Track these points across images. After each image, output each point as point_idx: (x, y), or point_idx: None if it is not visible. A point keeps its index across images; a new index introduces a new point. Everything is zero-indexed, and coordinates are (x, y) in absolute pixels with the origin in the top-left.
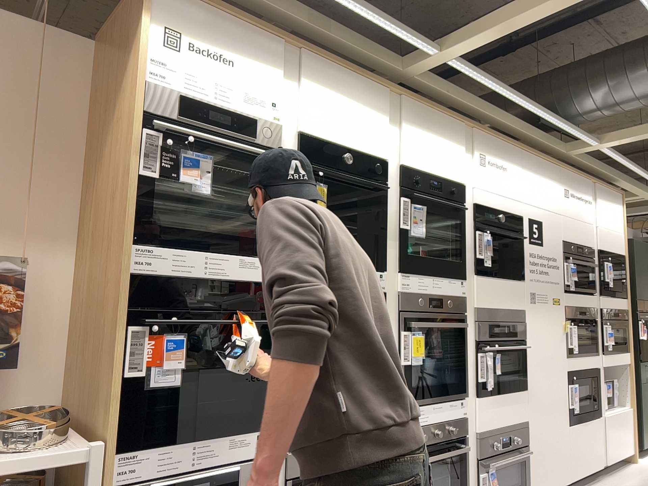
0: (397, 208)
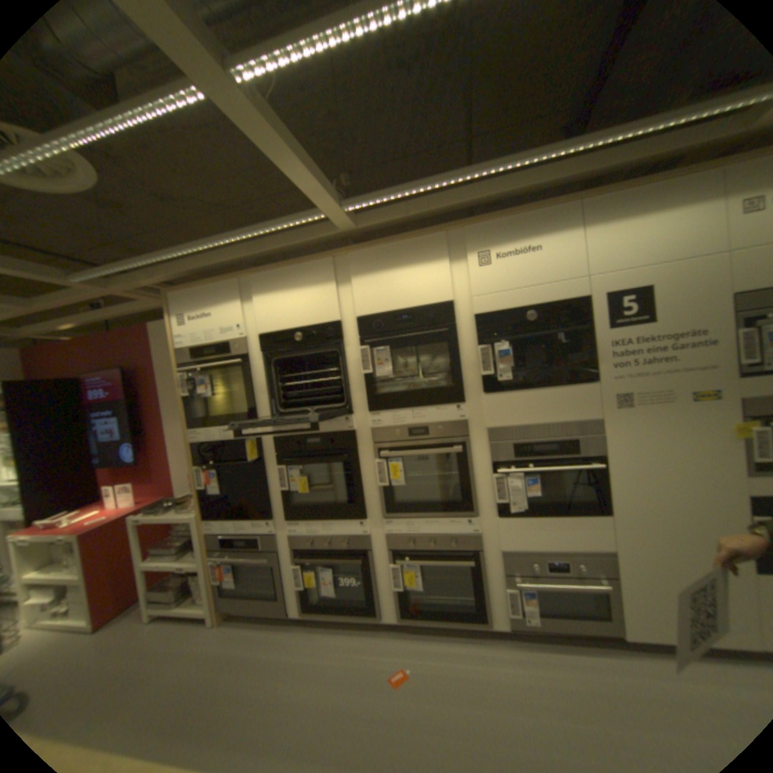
0: (361, 356)
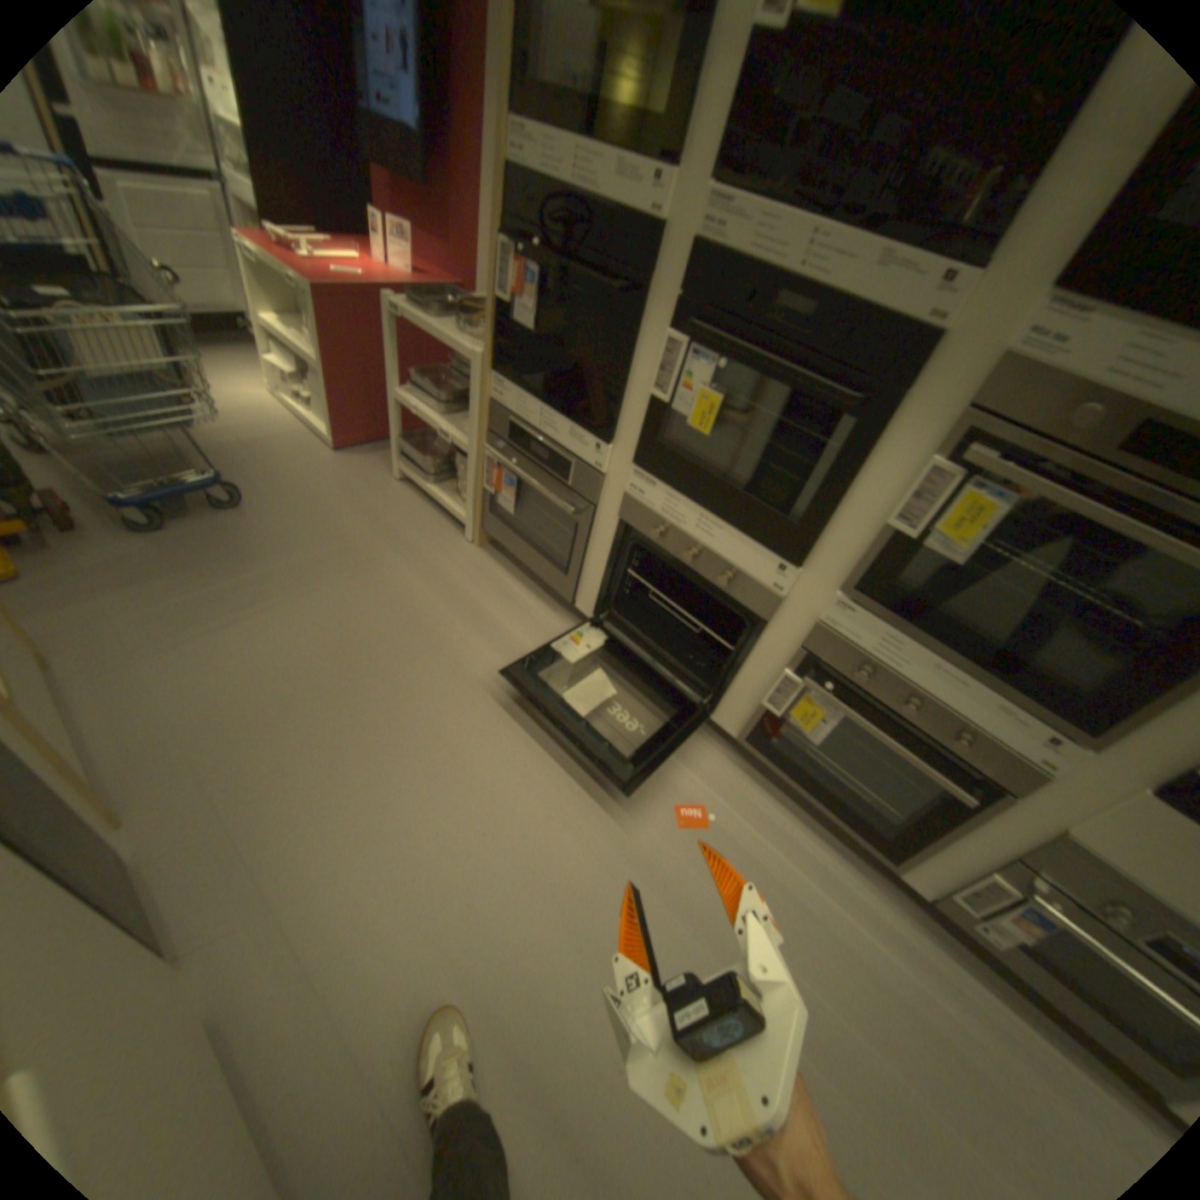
0: None
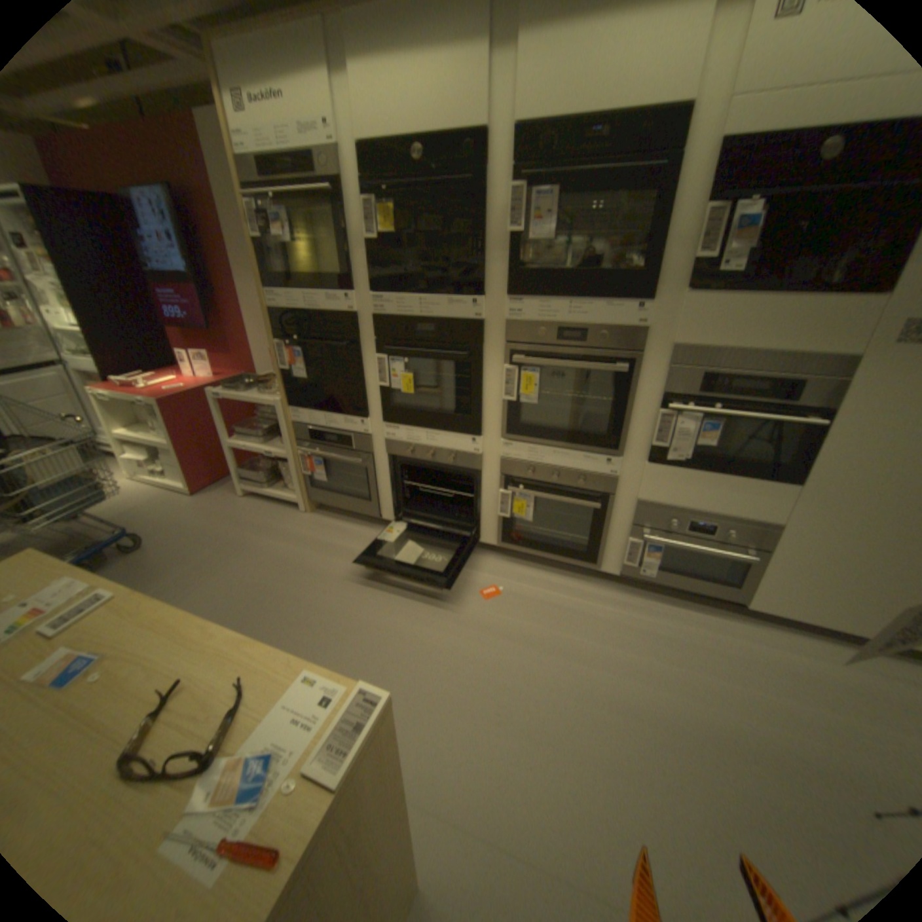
0: (509, 200)
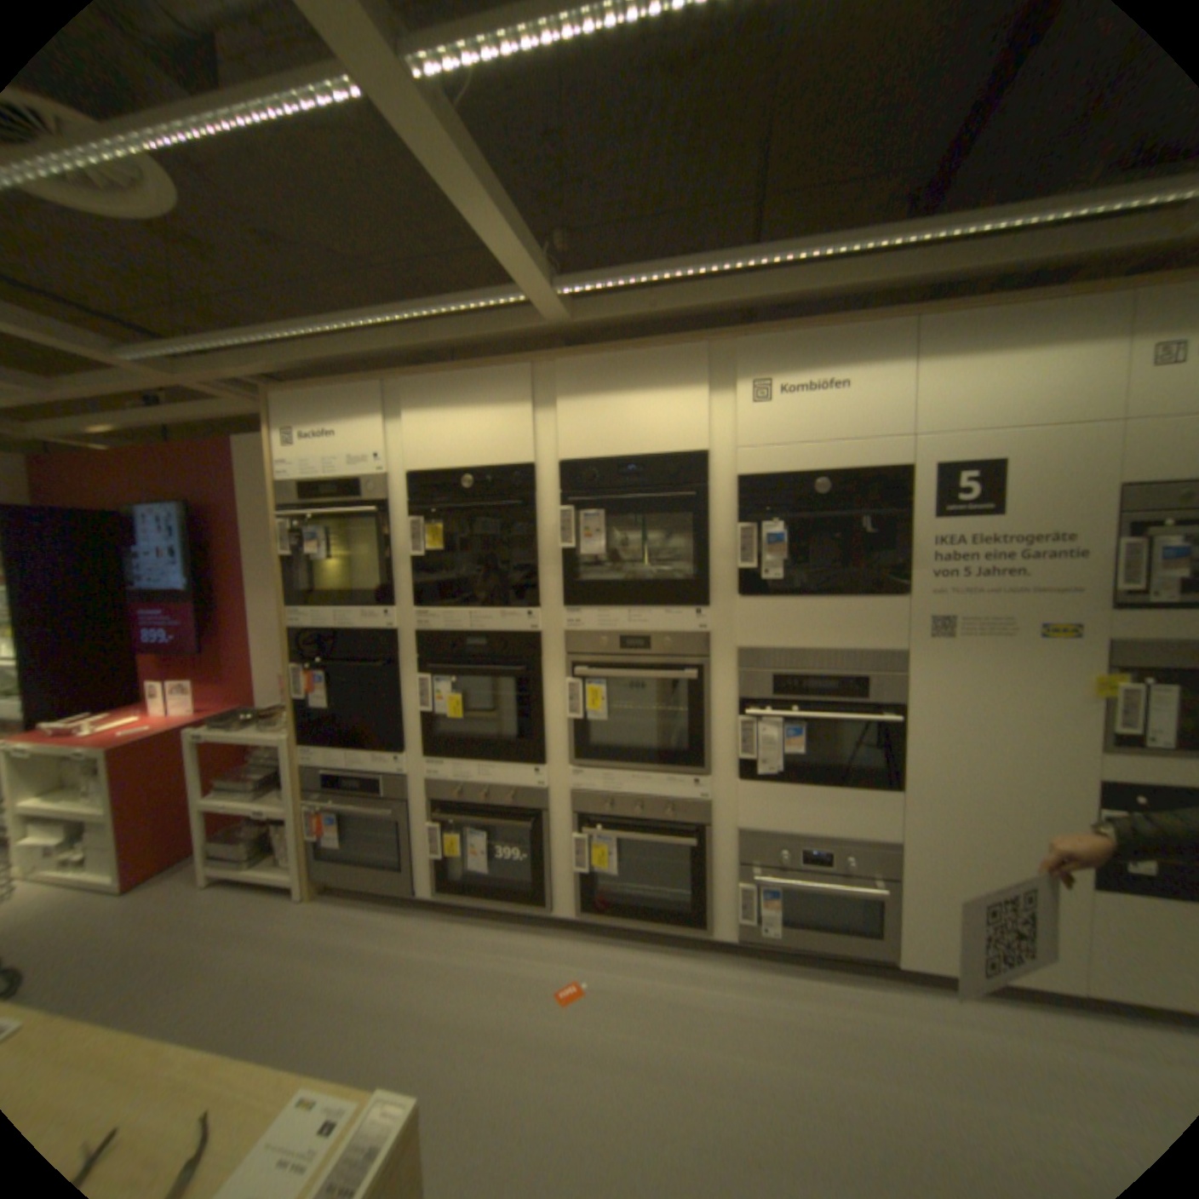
0: (559, 522)
